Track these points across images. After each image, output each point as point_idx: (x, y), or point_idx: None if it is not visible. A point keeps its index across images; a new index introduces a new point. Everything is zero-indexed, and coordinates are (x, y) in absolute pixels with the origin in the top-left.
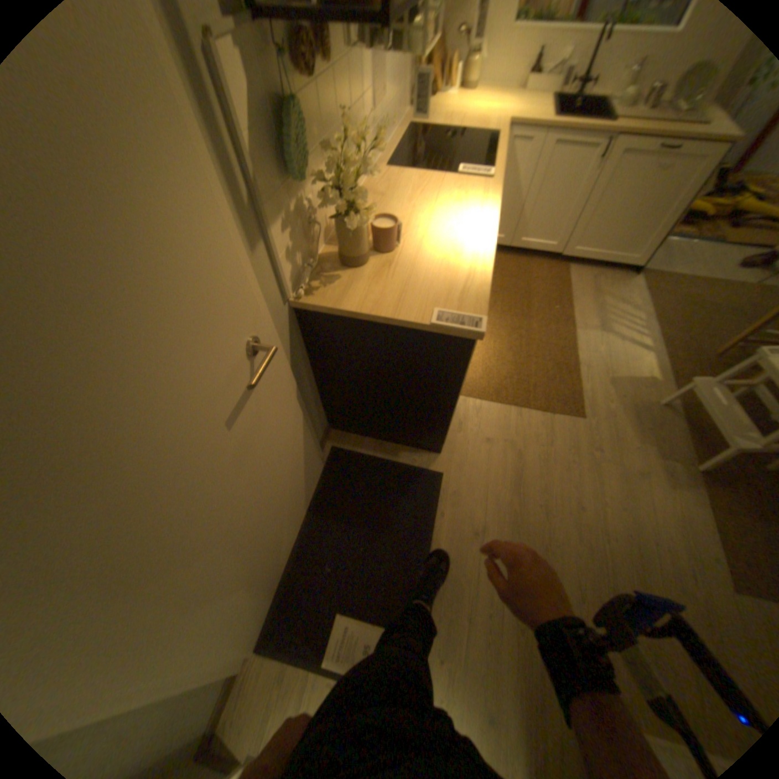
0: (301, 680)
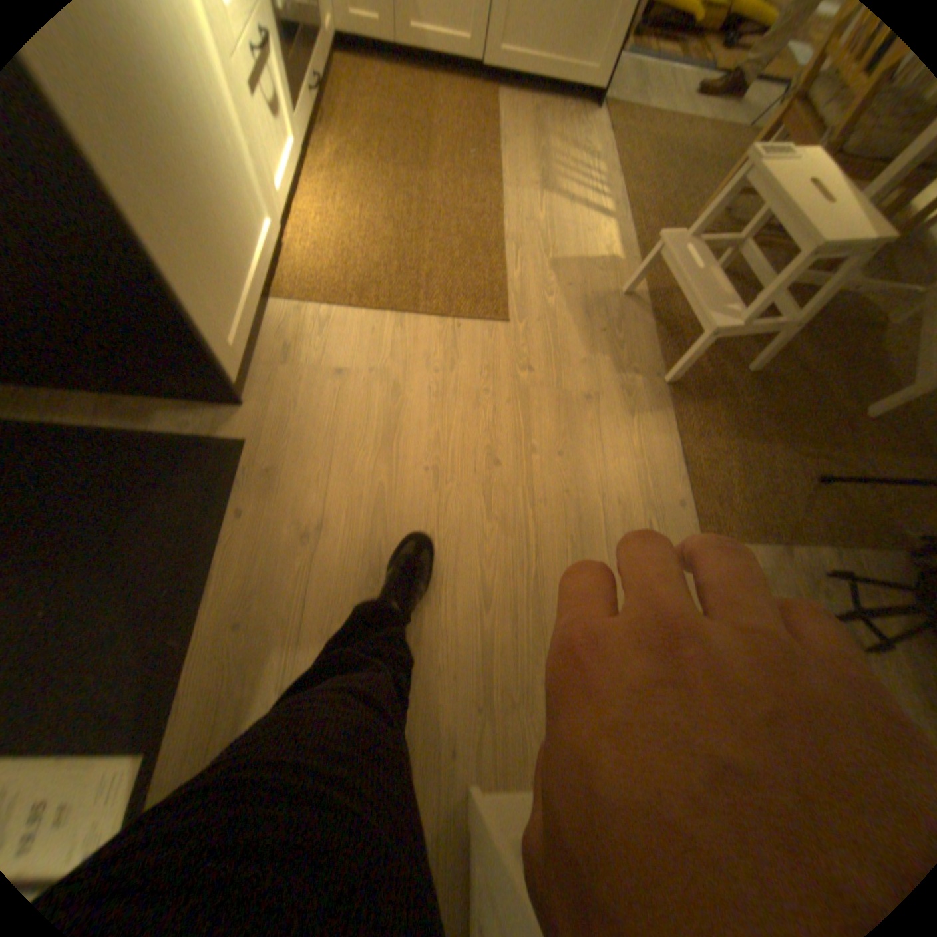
0: None
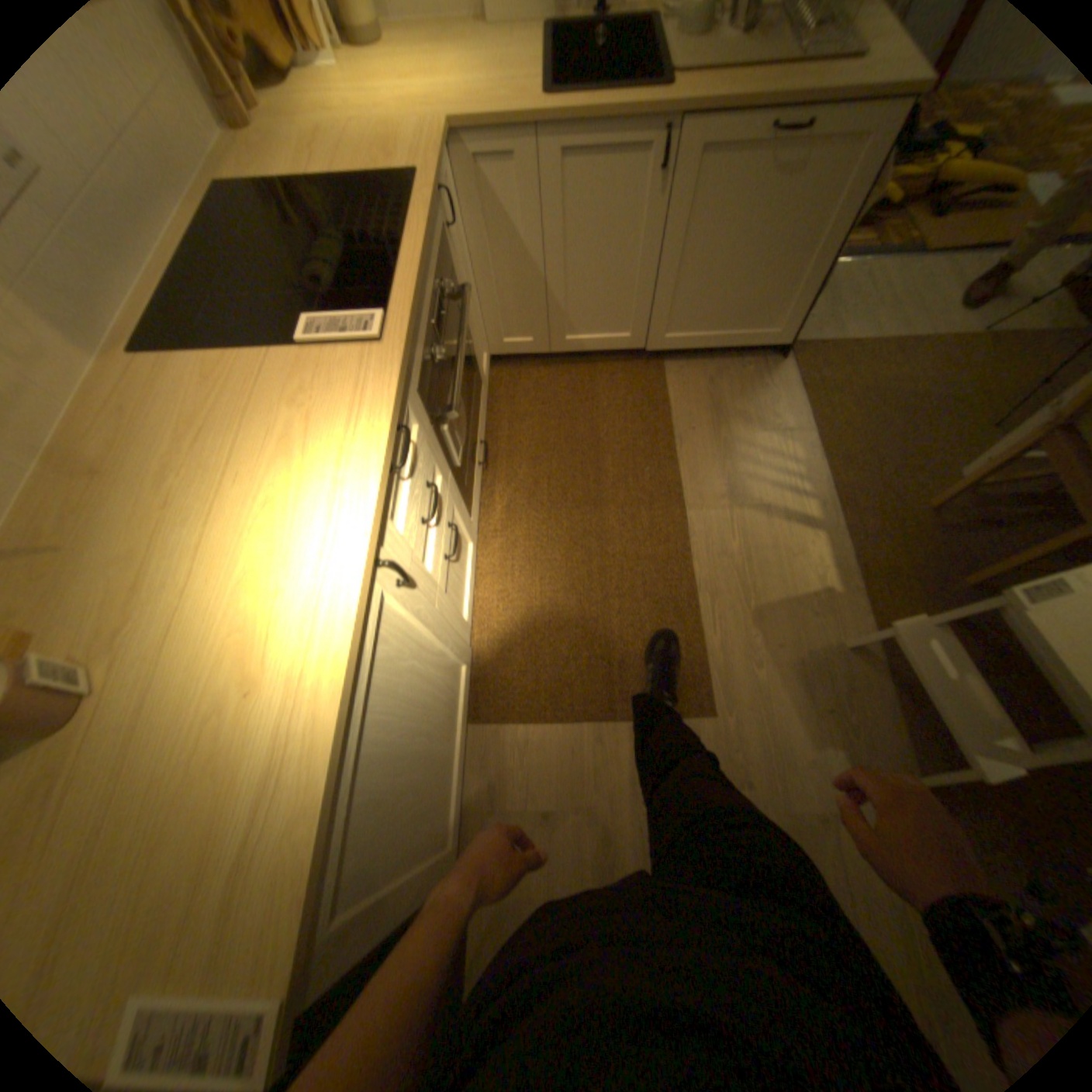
0: None
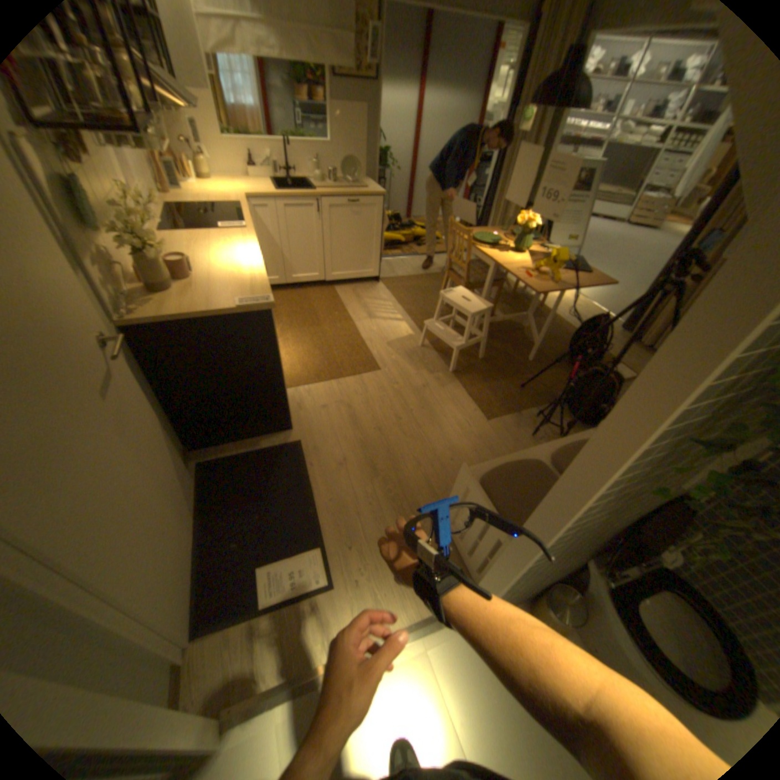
0: (245, 630)
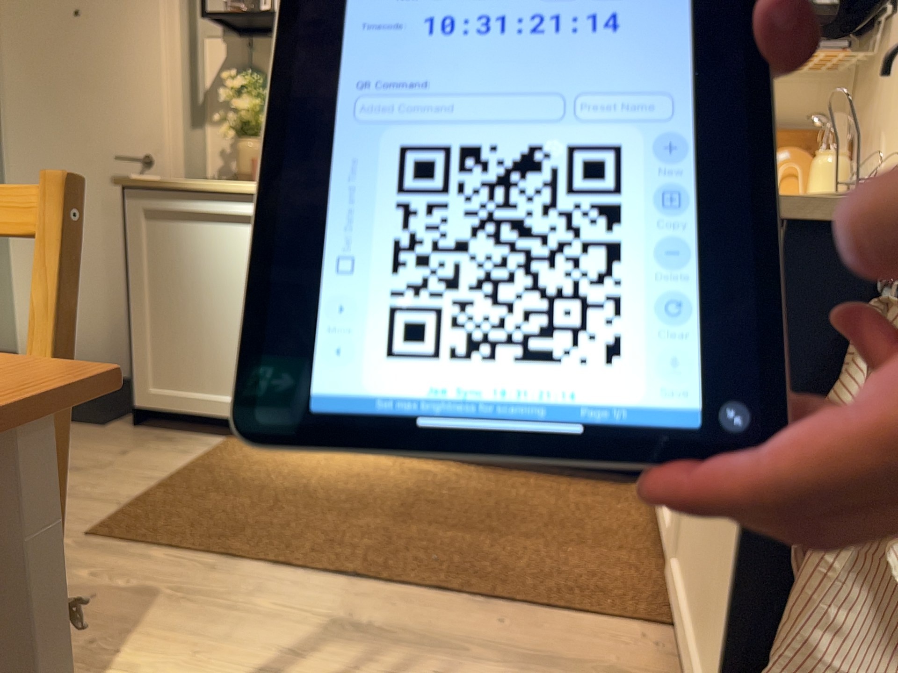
0: None
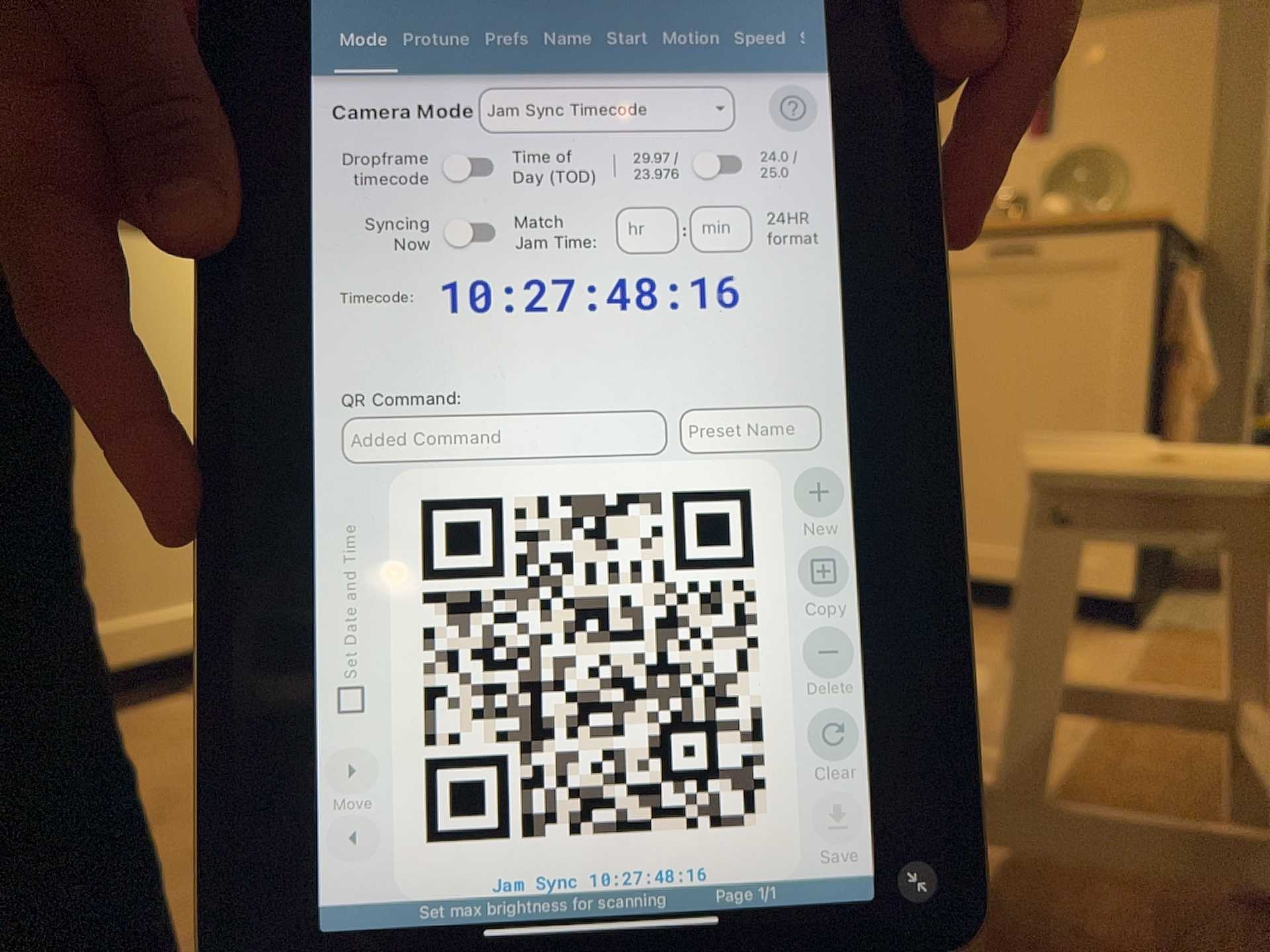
0: None
